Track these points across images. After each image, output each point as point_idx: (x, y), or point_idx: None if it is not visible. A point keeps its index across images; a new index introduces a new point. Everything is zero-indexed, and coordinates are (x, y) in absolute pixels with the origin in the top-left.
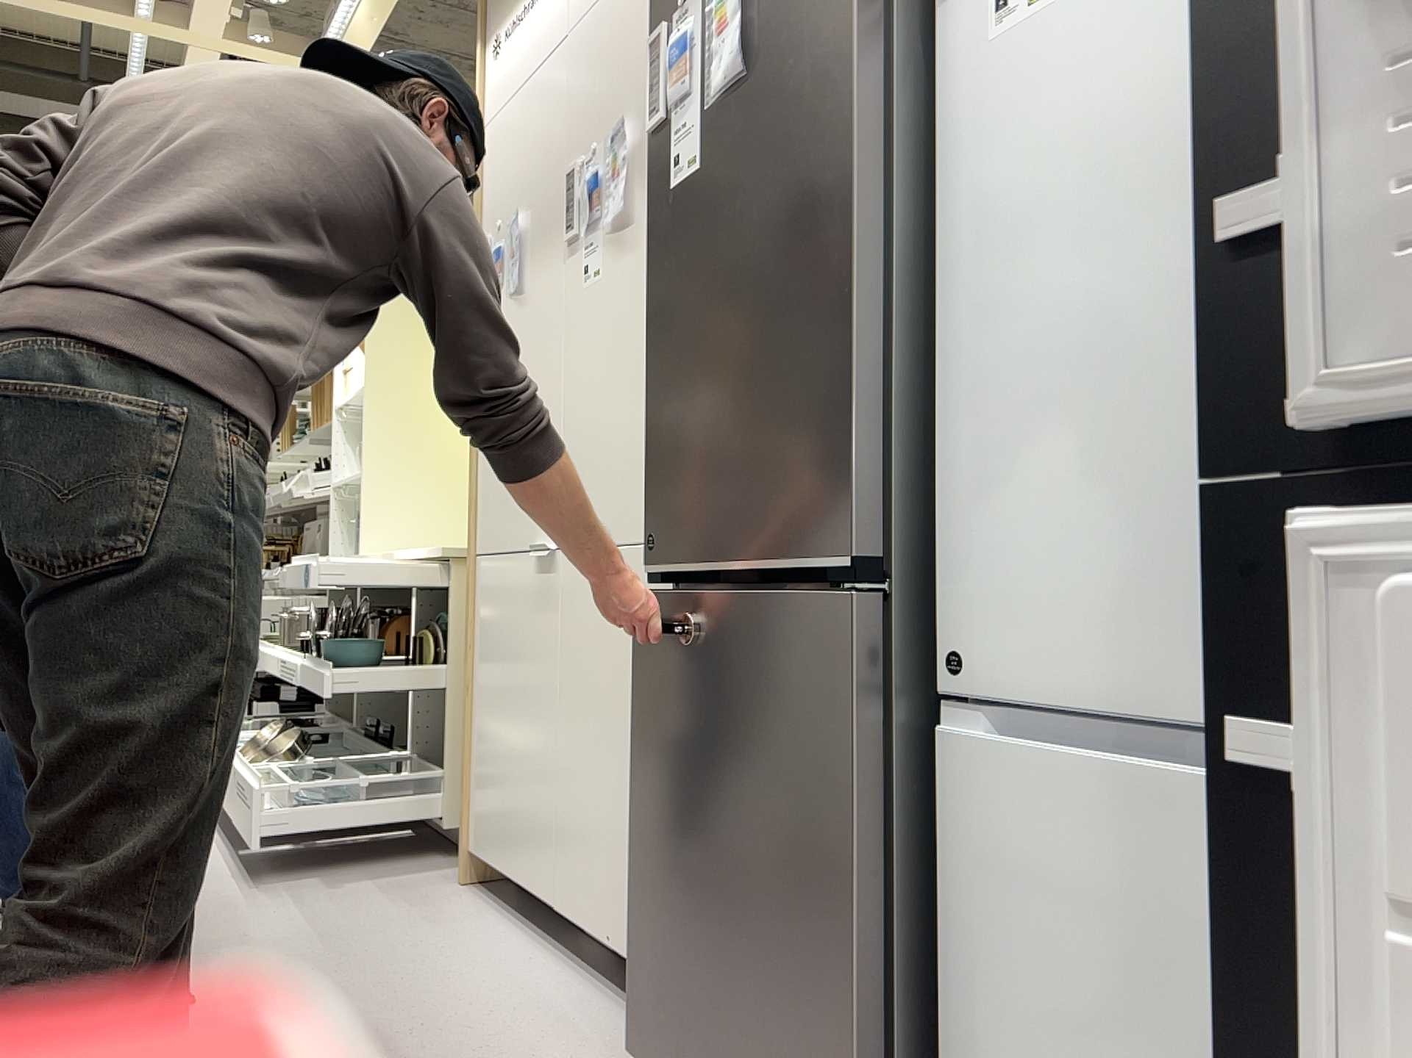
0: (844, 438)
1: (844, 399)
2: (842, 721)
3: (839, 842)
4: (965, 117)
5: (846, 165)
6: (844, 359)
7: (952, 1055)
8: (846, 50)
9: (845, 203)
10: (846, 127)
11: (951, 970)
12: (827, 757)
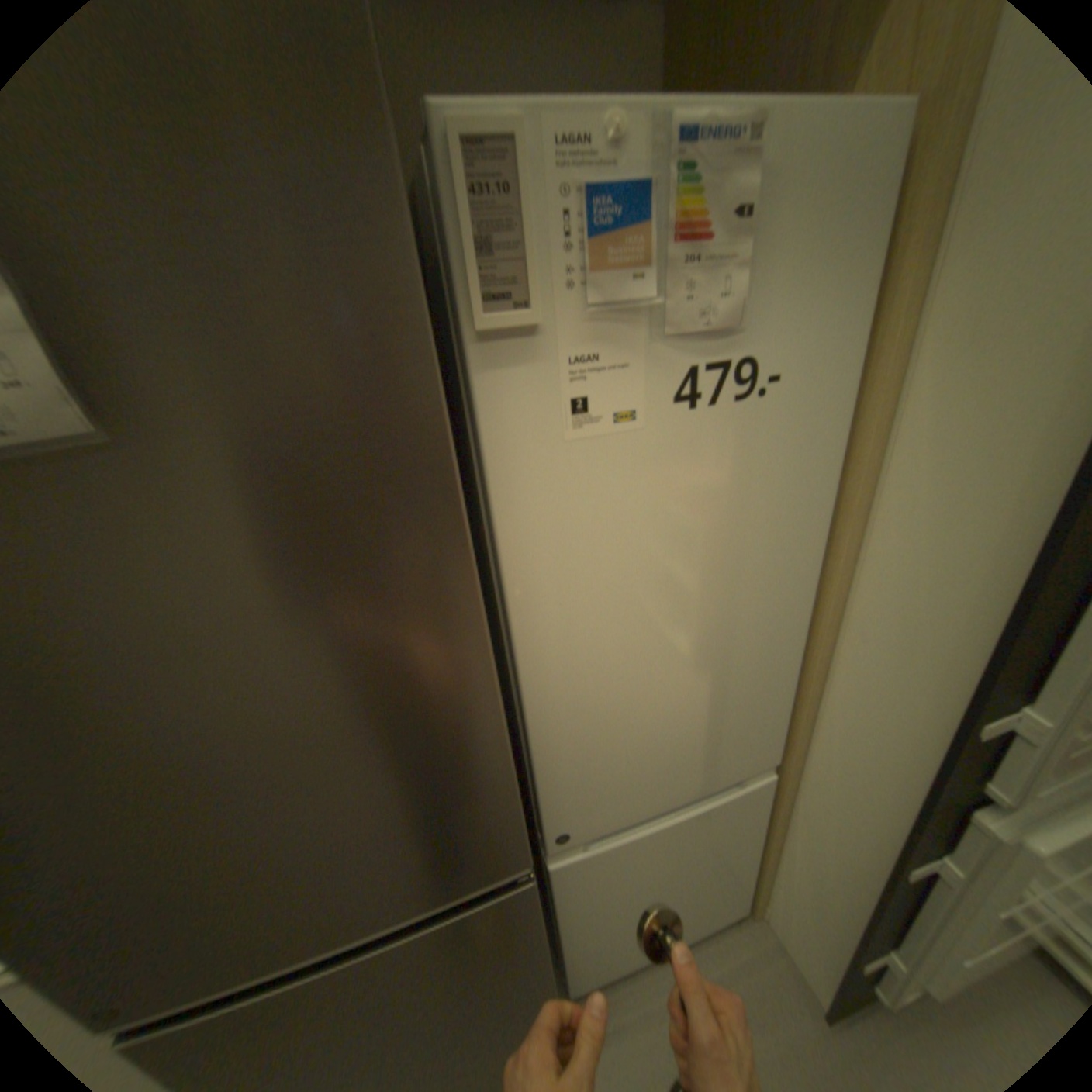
0: (499, 811)
1: (494, 788)
2: (524, 941)
3: (531, 981)
4: (529, 506)
5: (458, 599)
6: (489, 762)
7: (562, 960)
8: (431, 458)
9: (465, 638)
10: (450, 557)
11: (559, 939)
12: (512, 961)
